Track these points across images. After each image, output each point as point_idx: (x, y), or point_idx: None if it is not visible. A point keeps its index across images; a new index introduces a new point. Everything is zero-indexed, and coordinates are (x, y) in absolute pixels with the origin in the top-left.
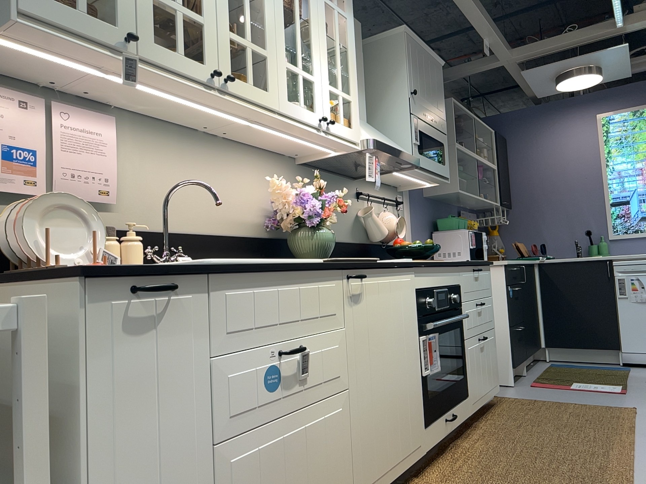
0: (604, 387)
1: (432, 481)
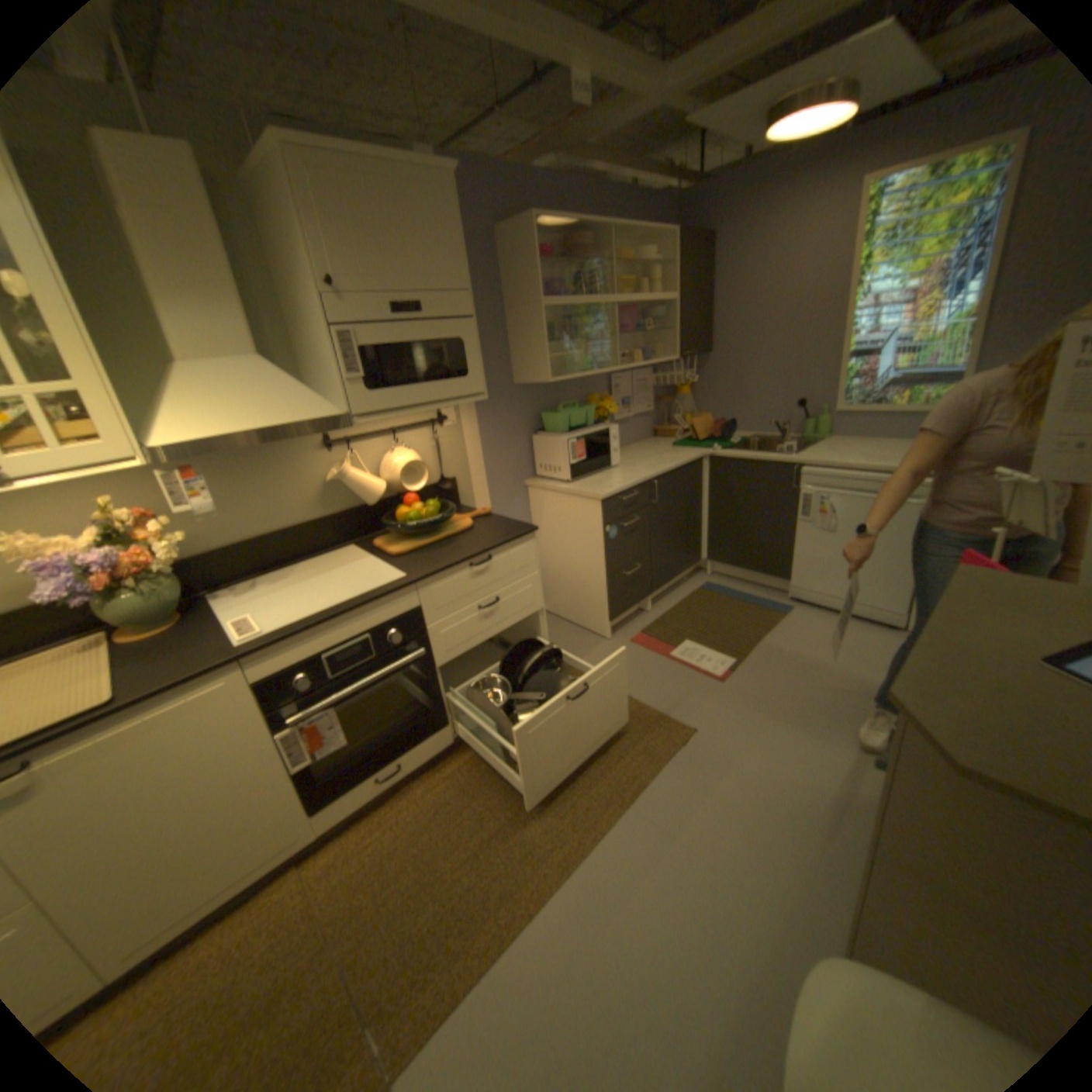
0: (709, 662)
1: (308, 876)
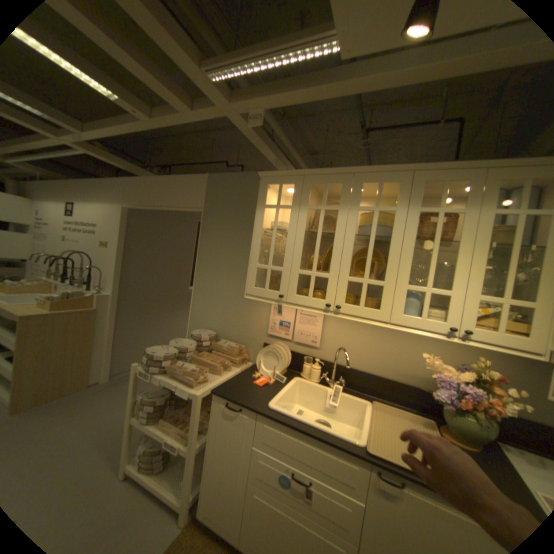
0: None
1: None
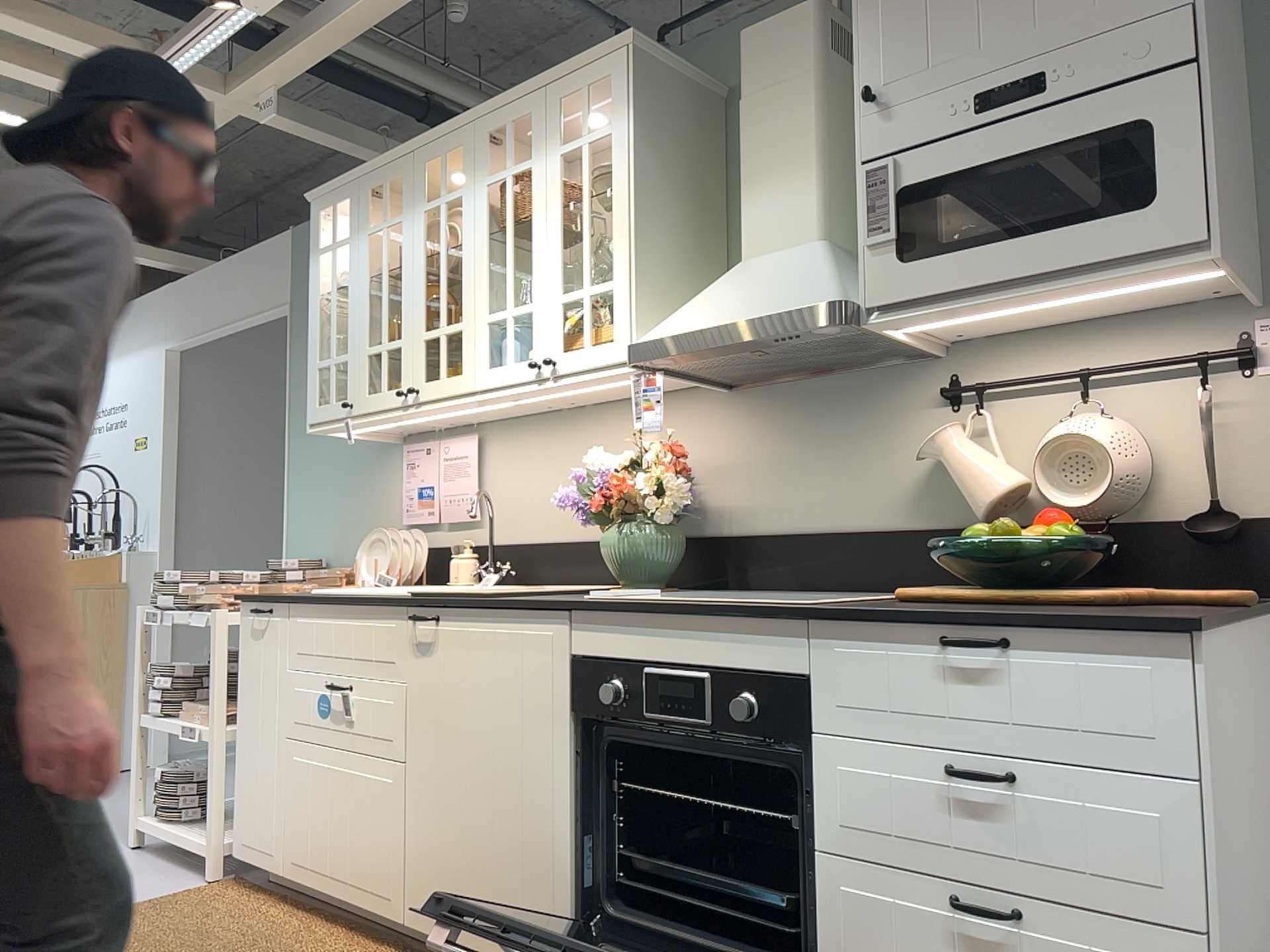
0: None
1: None
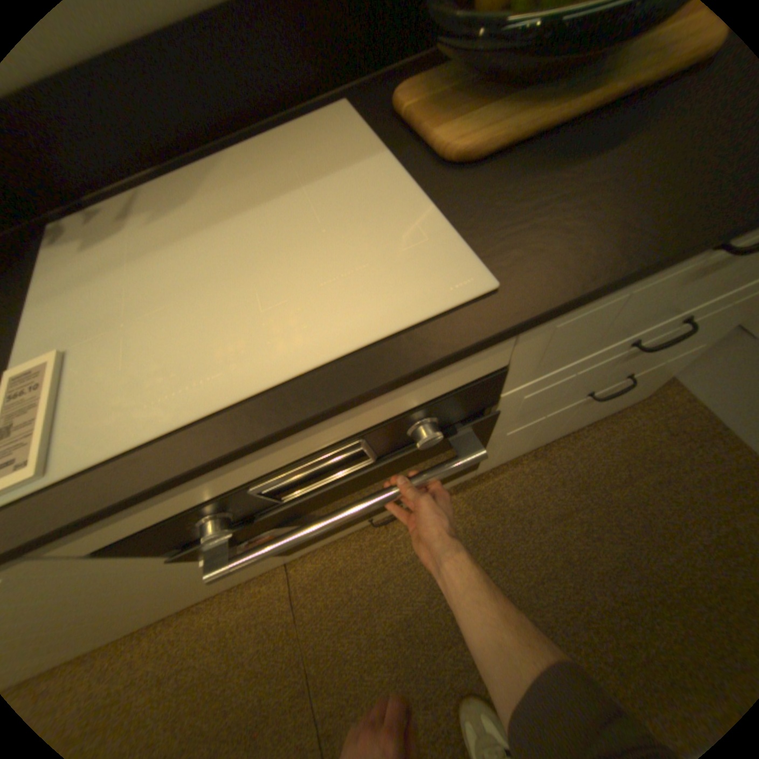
0: None
1: (295, 579)
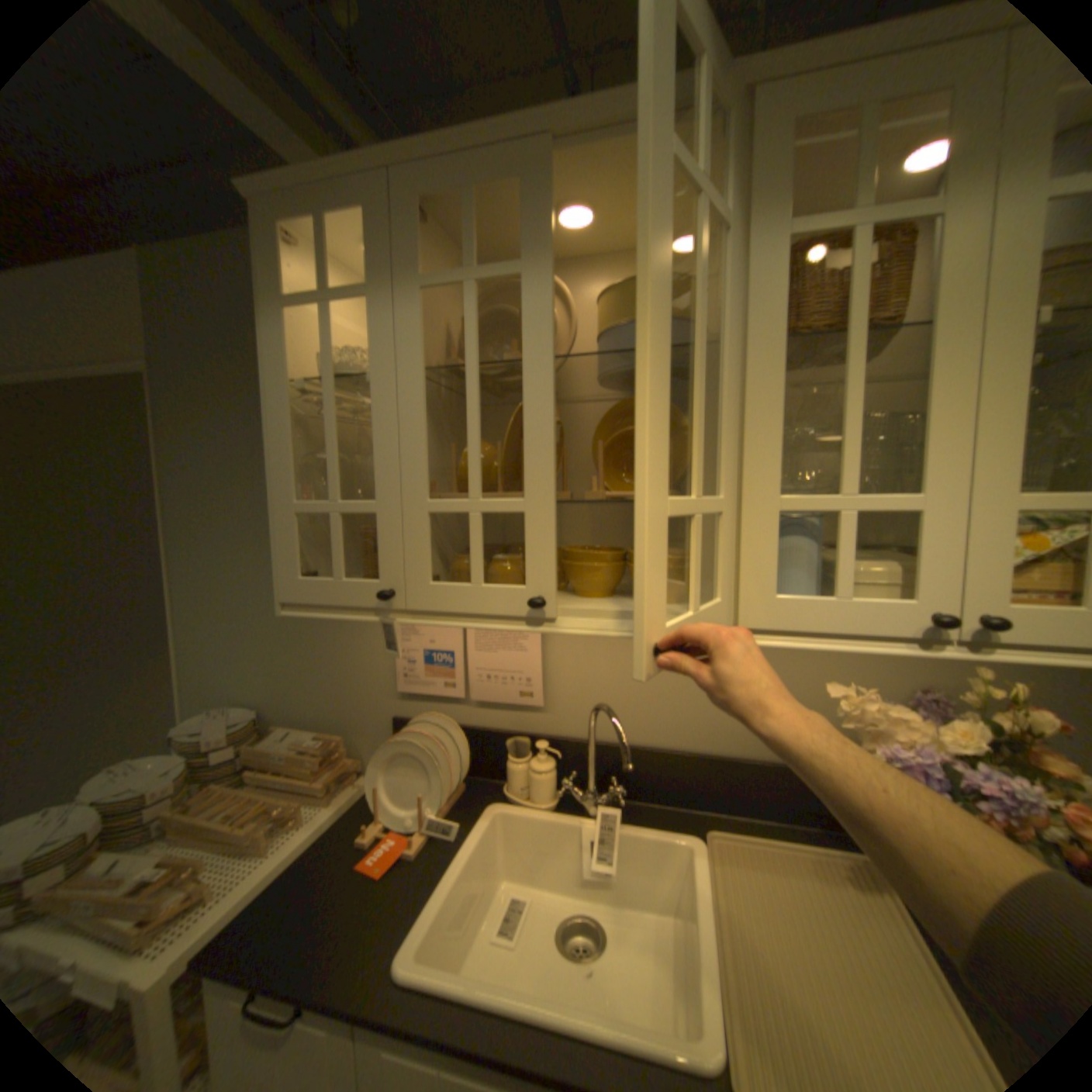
0: None
1: None
